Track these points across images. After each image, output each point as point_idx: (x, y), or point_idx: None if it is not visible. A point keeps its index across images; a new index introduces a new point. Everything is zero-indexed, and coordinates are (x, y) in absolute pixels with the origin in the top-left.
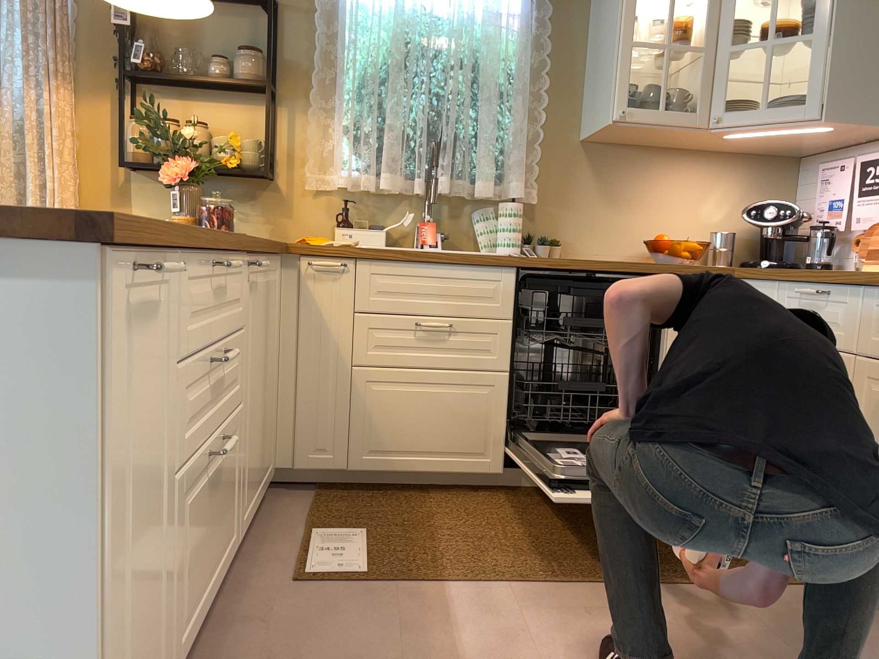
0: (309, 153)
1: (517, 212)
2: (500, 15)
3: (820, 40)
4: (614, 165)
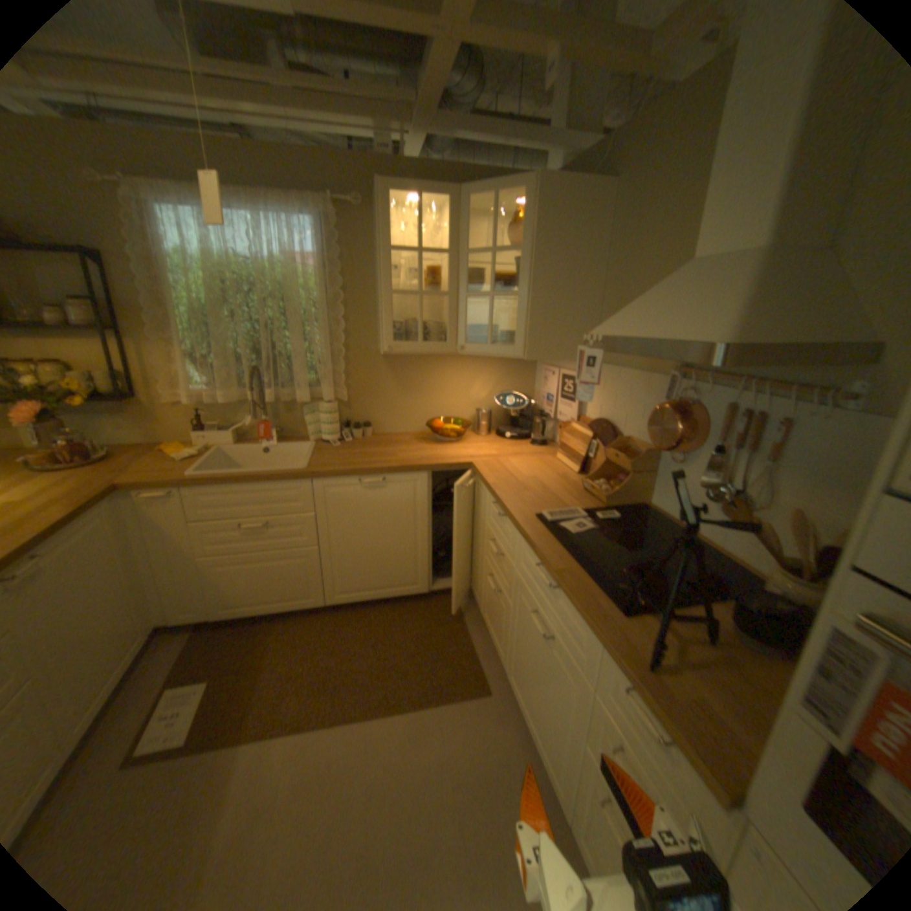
0: (156, 376)
1: (330, 411)
2: (296, 255)
3: (522, 297)
4: (404, 366)
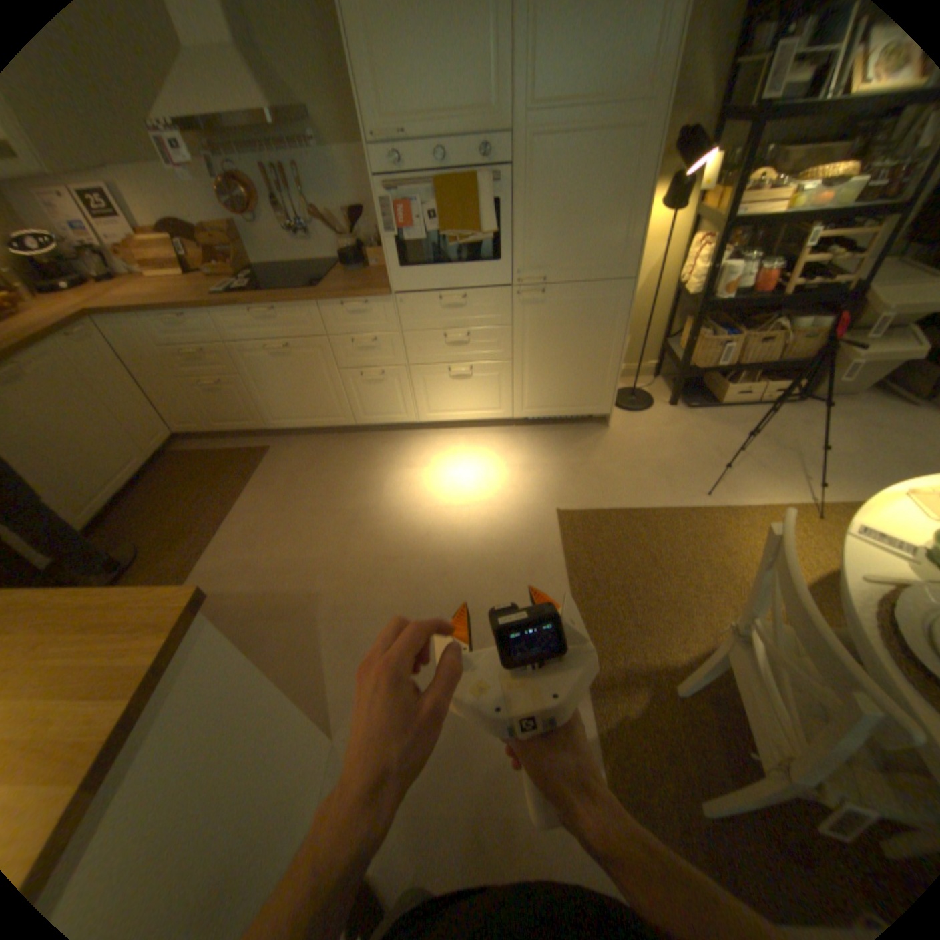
0: None
1: None
2: None
3: None
4: None
